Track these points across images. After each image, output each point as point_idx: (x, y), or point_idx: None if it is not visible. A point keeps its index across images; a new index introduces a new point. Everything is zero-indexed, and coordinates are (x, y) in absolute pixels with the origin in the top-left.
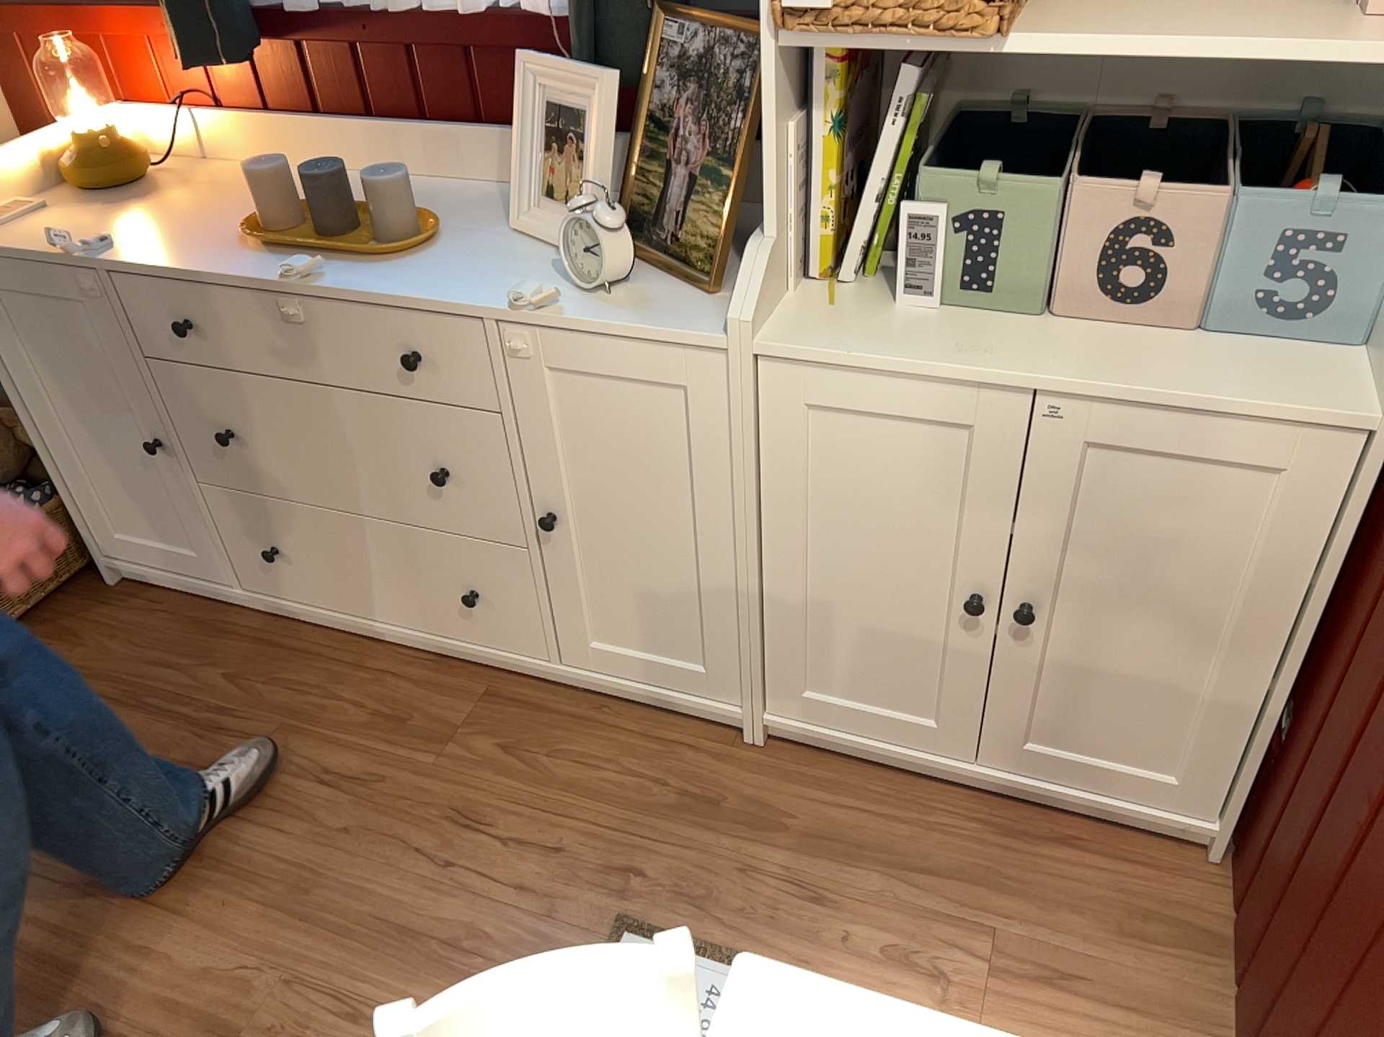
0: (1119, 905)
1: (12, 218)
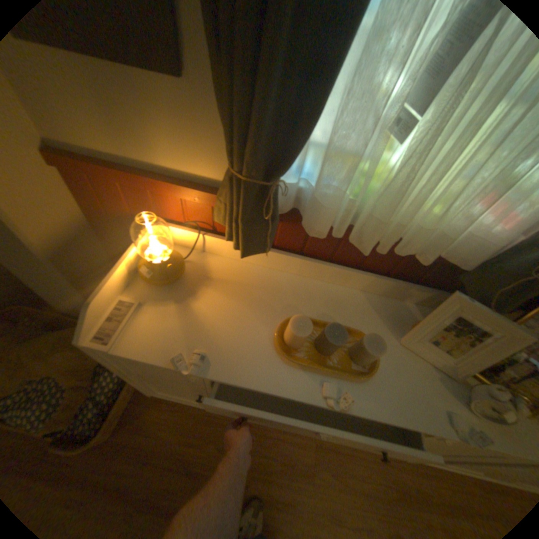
0: None
1: (127, 321)
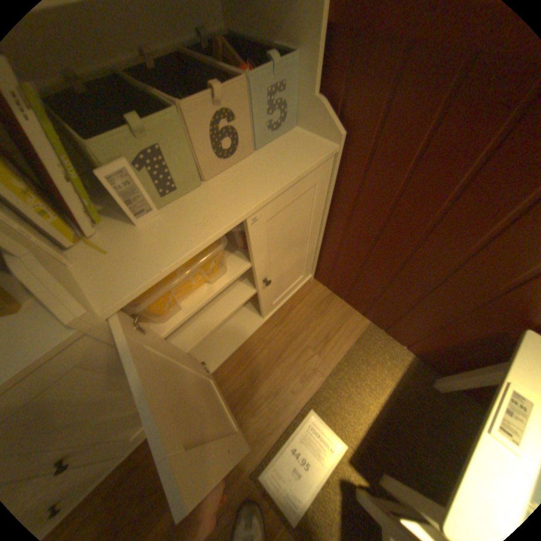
0: (313, 311)
1: None
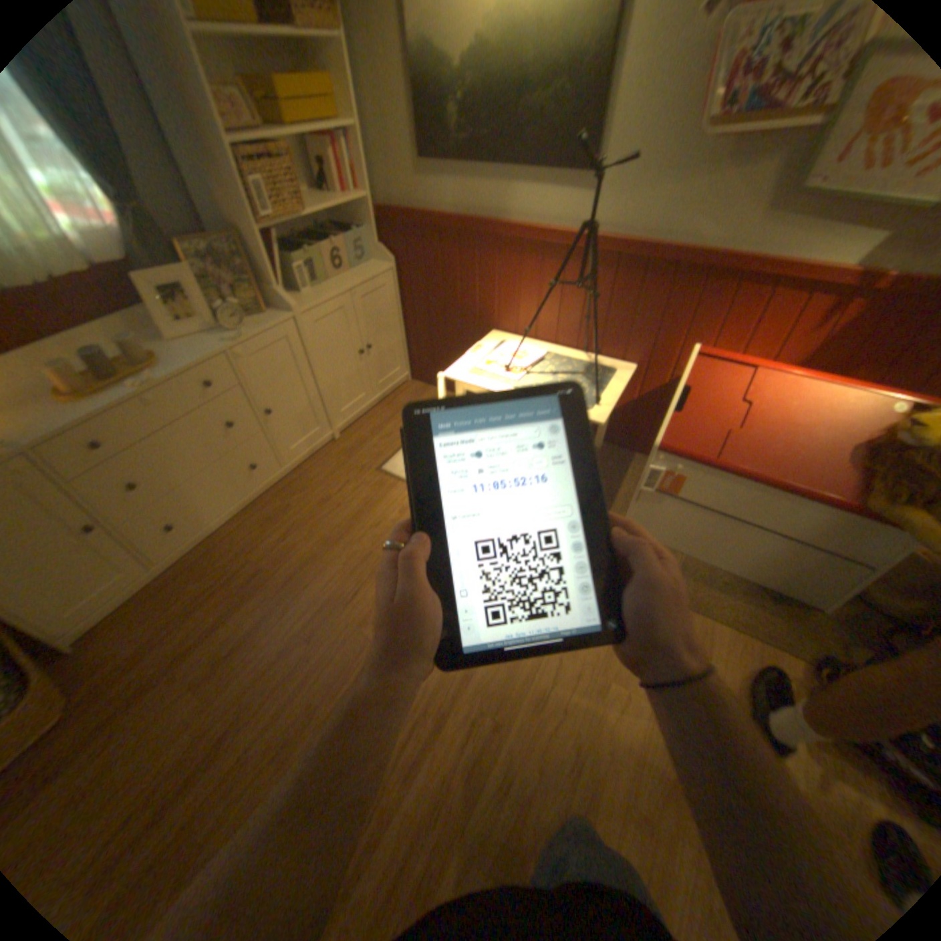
0: (413, 396)
1: None
